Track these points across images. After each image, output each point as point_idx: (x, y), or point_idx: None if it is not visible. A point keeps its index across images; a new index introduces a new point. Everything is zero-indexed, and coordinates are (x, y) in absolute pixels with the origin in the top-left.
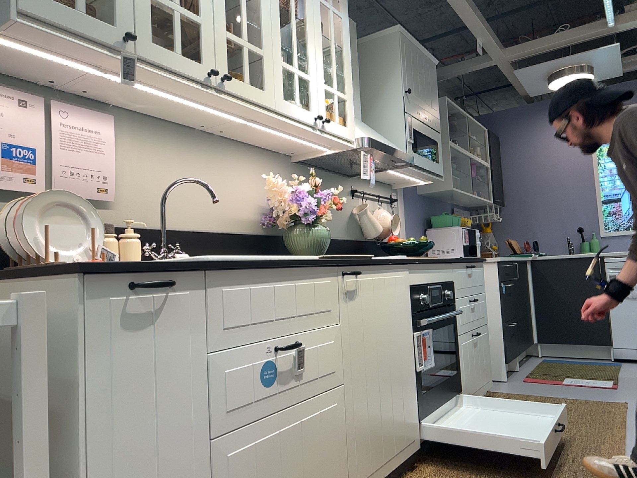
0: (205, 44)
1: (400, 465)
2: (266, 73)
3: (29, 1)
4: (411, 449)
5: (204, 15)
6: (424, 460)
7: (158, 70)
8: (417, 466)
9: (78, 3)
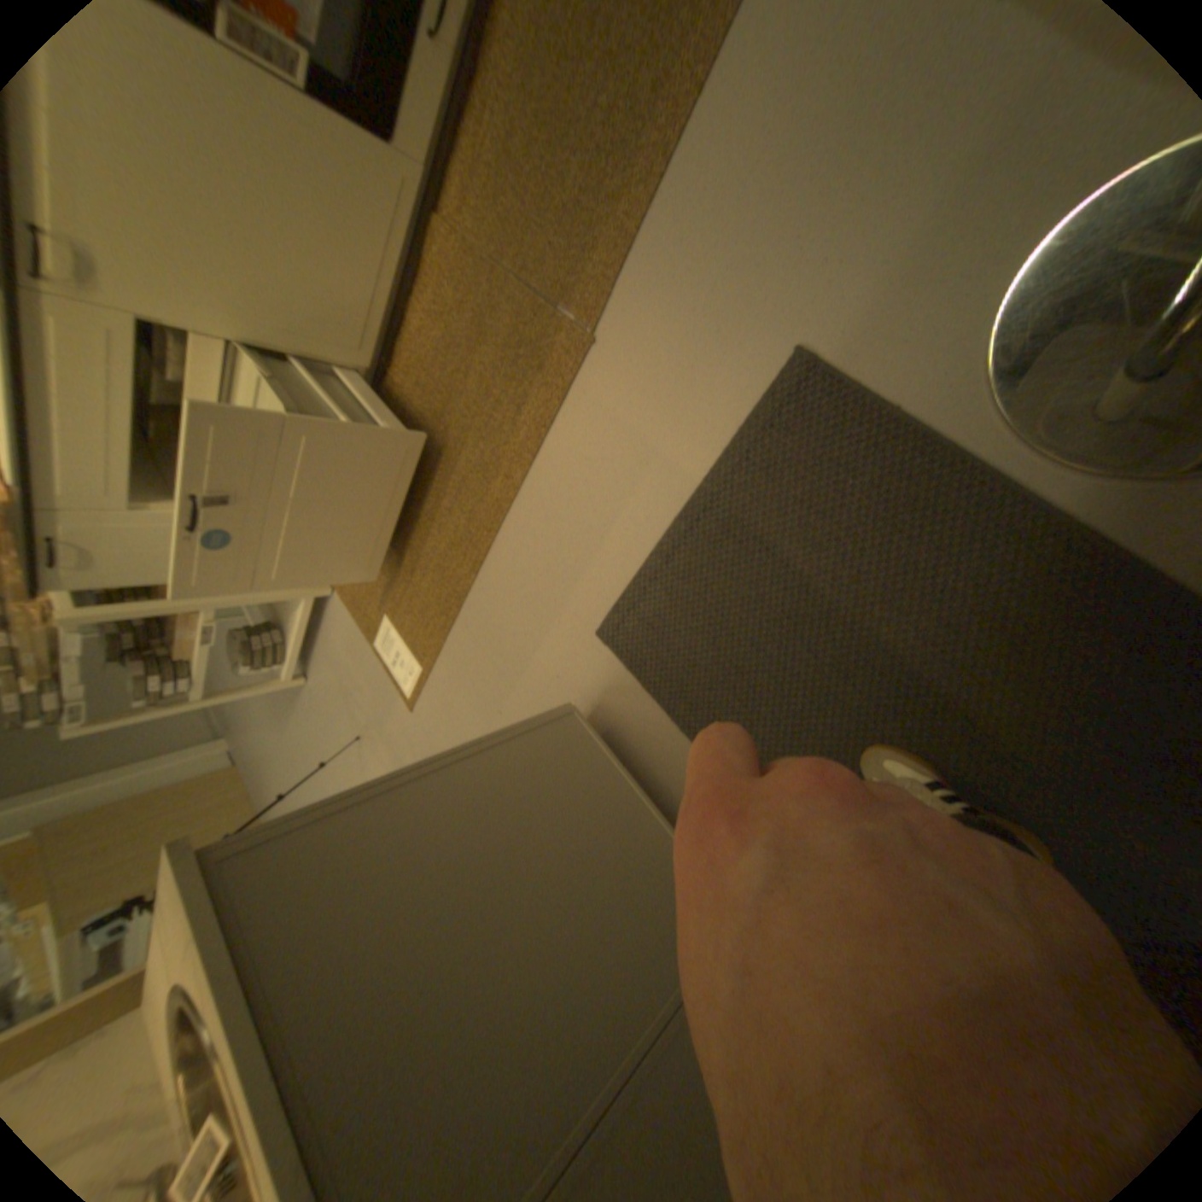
0: None
1: (403, 243)
2: None
3: None
4: (405, 200)
5: None
6: (454, 147)
7: None
8: (446, 175)
9: None
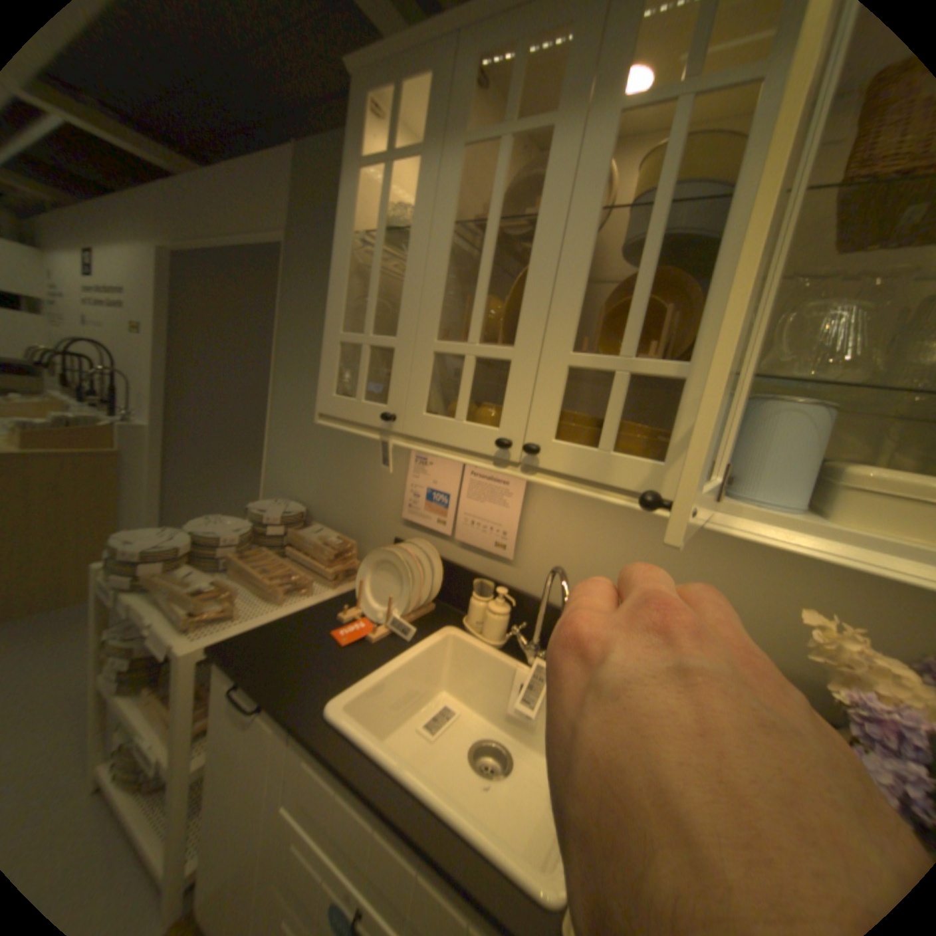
0: (513, 395)
1: None
2: (680, 421)
3: (328, 405)
4: None
5: (523, 341)
6: None
7: (432, 448)
8: None
9: (360, 392)
